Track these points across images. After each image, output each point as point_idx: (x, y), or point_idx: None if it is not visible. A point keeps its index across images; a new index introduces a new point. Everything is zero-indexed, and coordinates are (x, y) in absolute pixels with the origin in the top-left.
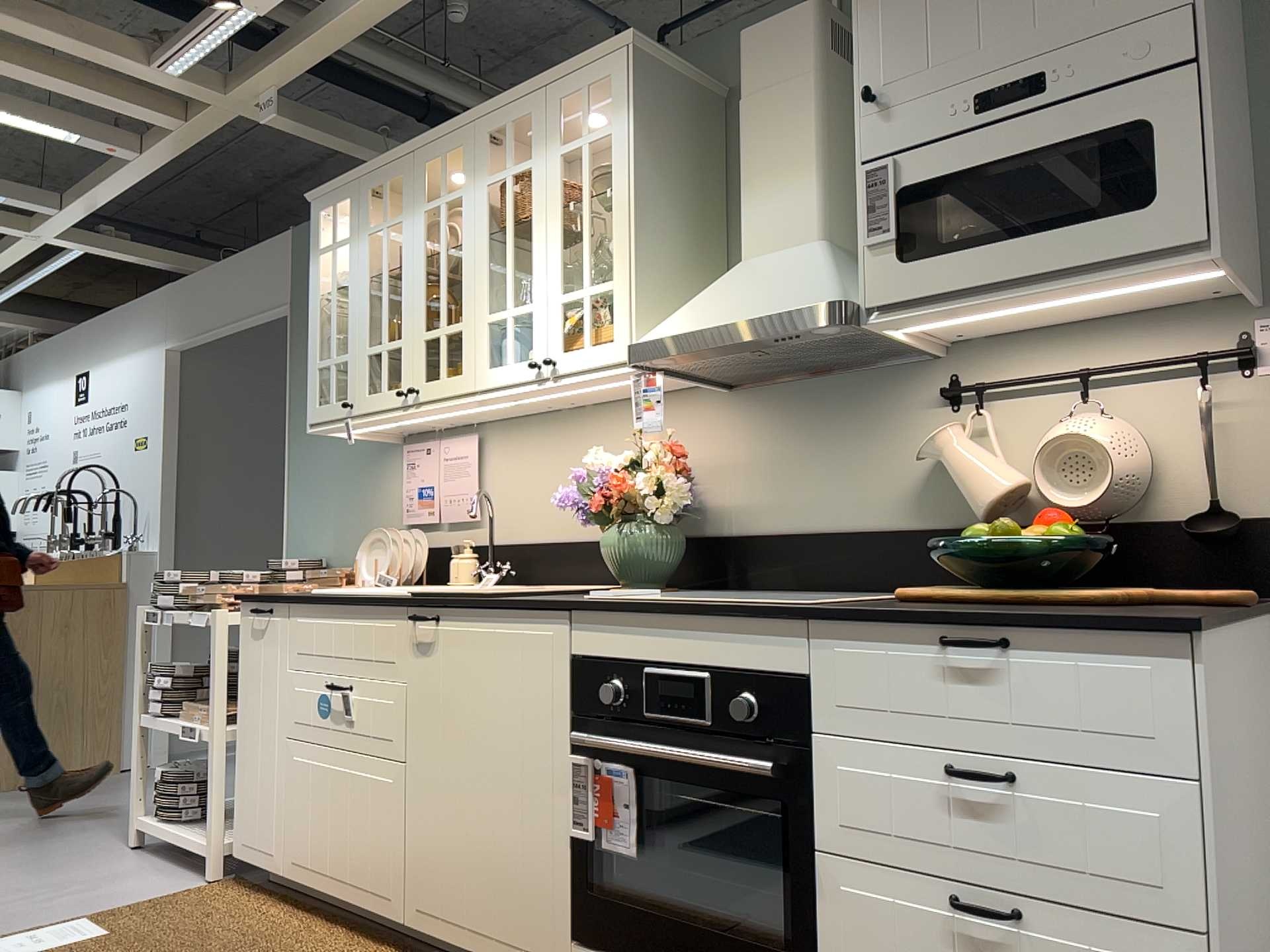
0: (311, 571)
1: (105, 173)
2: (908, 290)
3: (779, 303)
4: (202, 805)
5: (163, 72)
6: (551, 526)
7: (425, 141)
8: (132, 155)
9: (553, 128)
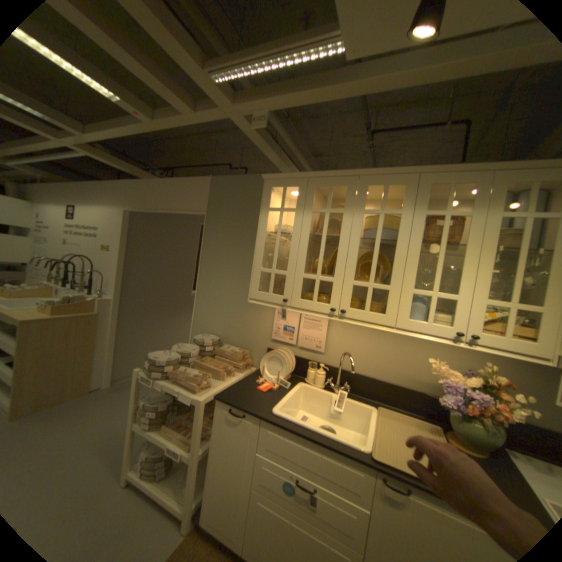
0: (215, 345)
1: (117, 120)
2: None
3: None
4: (166, 471)
5: (209, 74)
6: (372, 370)
7: (372, 172)
8: (146, 118)
9: (500, 197)
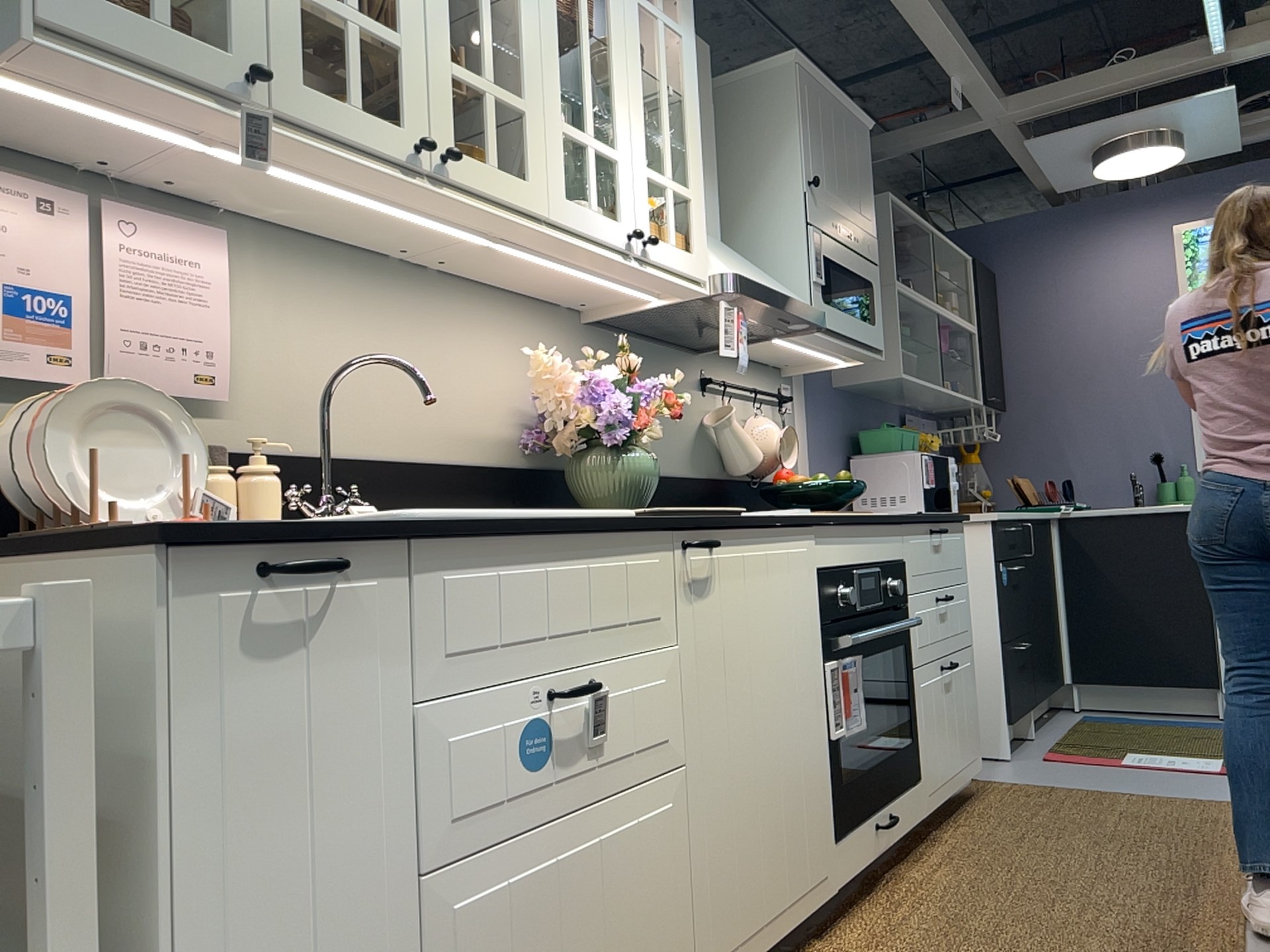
0: None
1: None
2: (827, 321)
3: (792, 295)
4: None
5: None
6: (379, 434)
7: None
8: None
9: None
